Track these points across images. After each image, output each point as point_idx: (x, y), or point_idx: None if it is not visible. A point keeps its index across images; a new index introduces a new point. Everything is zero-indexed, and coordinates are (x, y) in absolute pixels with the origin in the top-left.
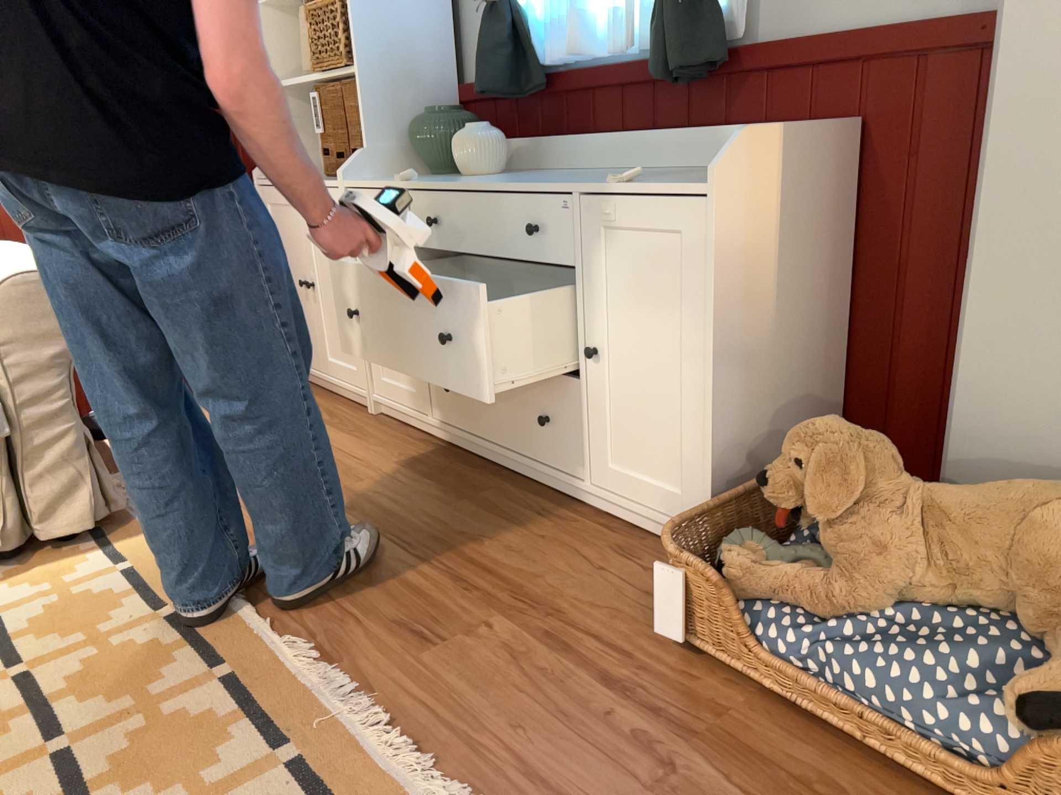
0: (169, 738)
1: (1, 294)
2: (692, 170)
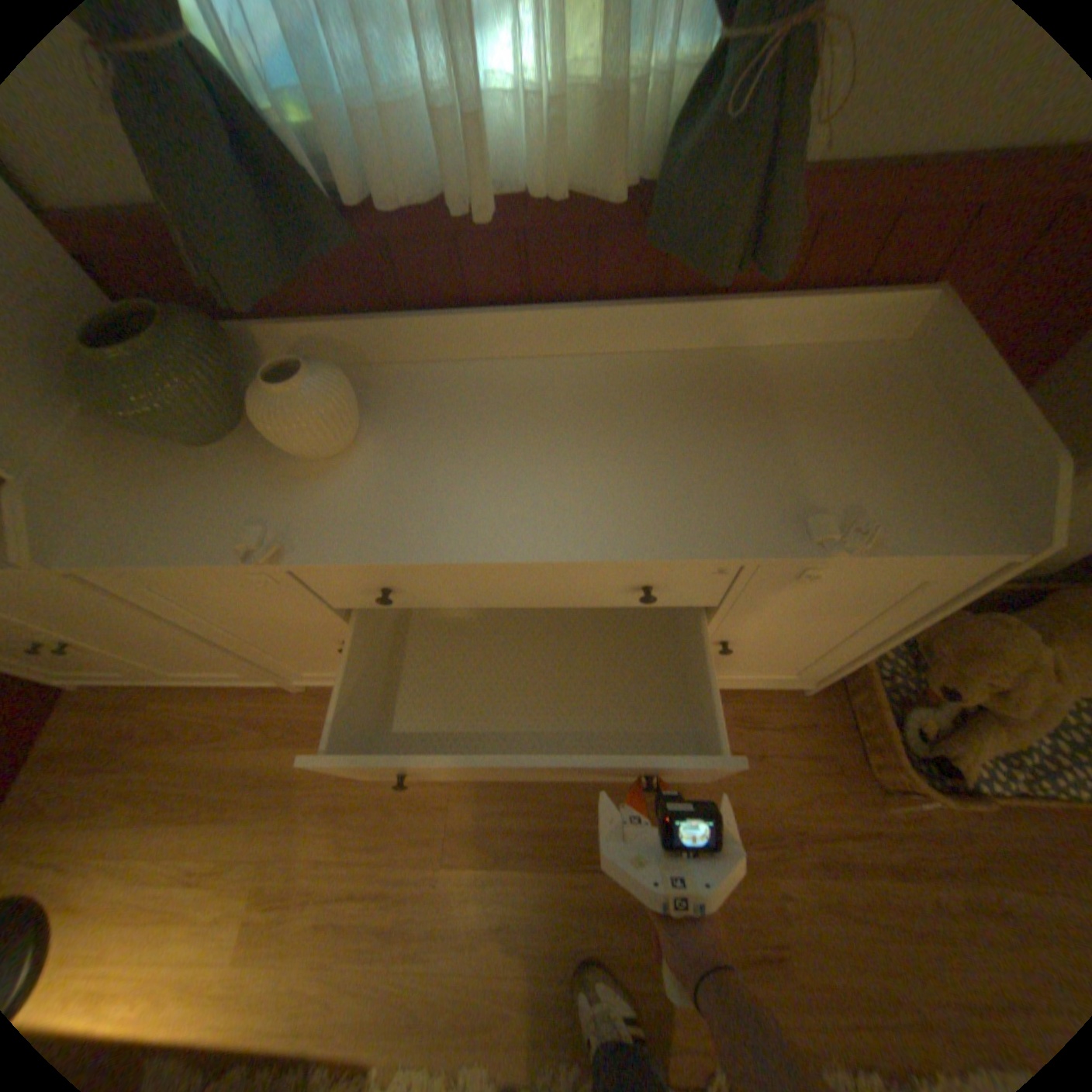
0: None
1: None
2: (711, 363)
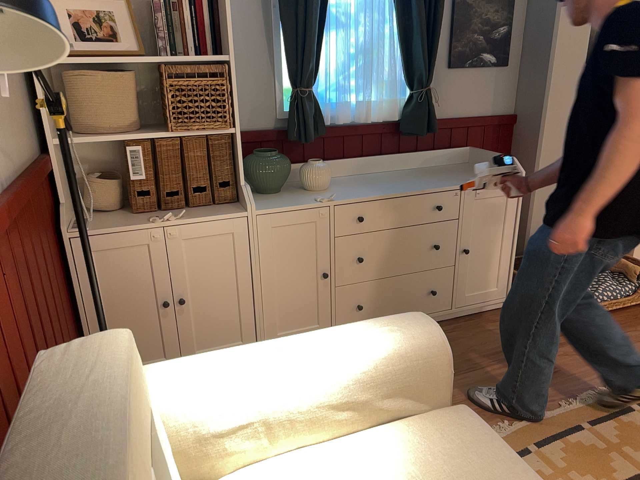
0: (635, 441)
1: (442, 347)
2: (420, 171)
